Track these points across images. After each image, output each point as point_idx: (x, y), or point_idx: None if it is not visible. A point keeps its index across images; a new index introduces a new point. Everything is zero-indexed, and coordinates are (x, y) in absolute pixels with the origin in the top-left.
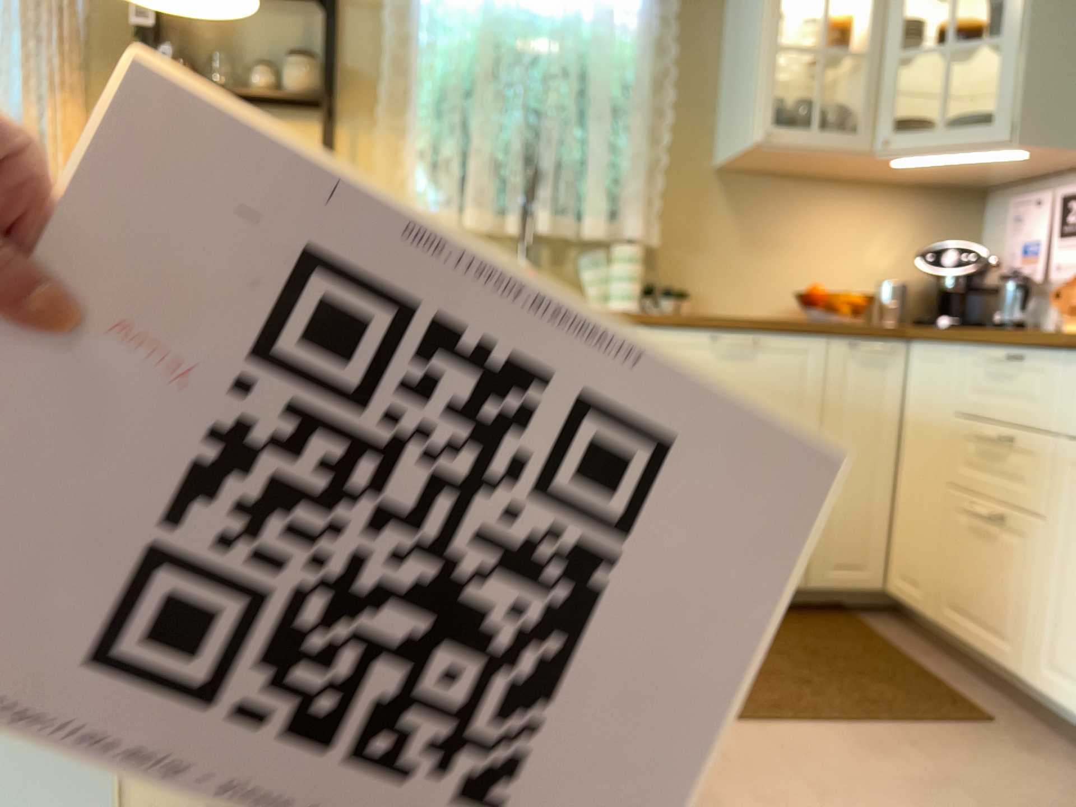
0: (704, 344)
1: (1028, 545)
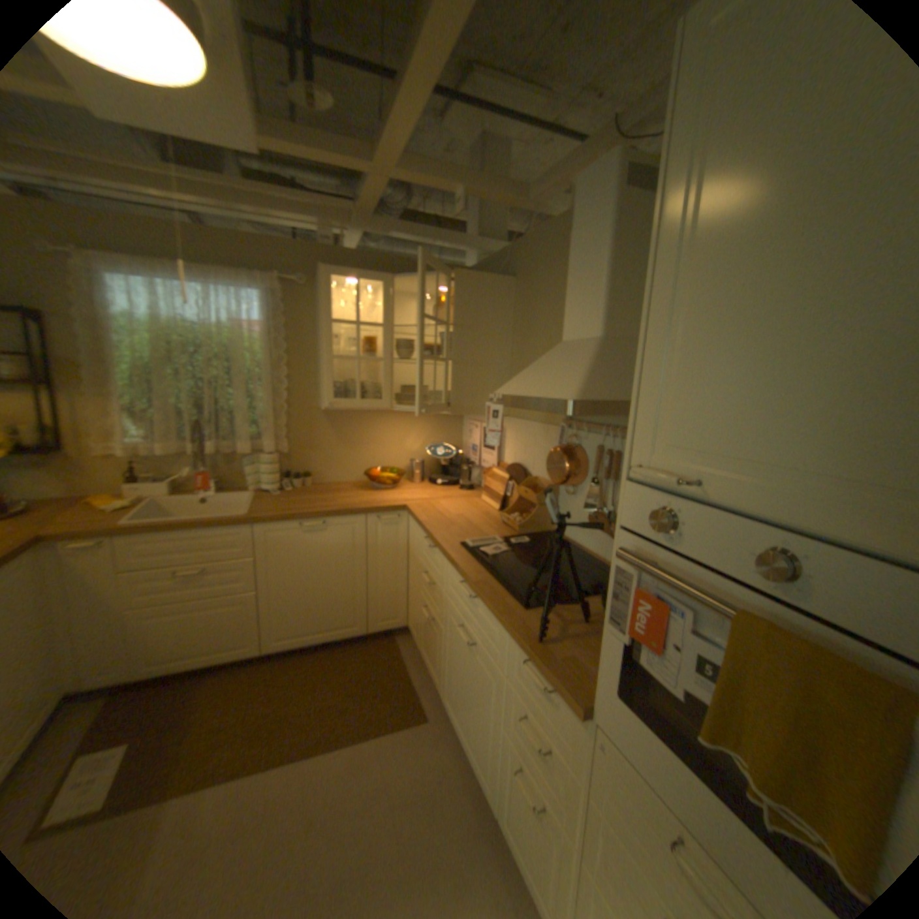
0: (296, 528)
1: (439, 636)
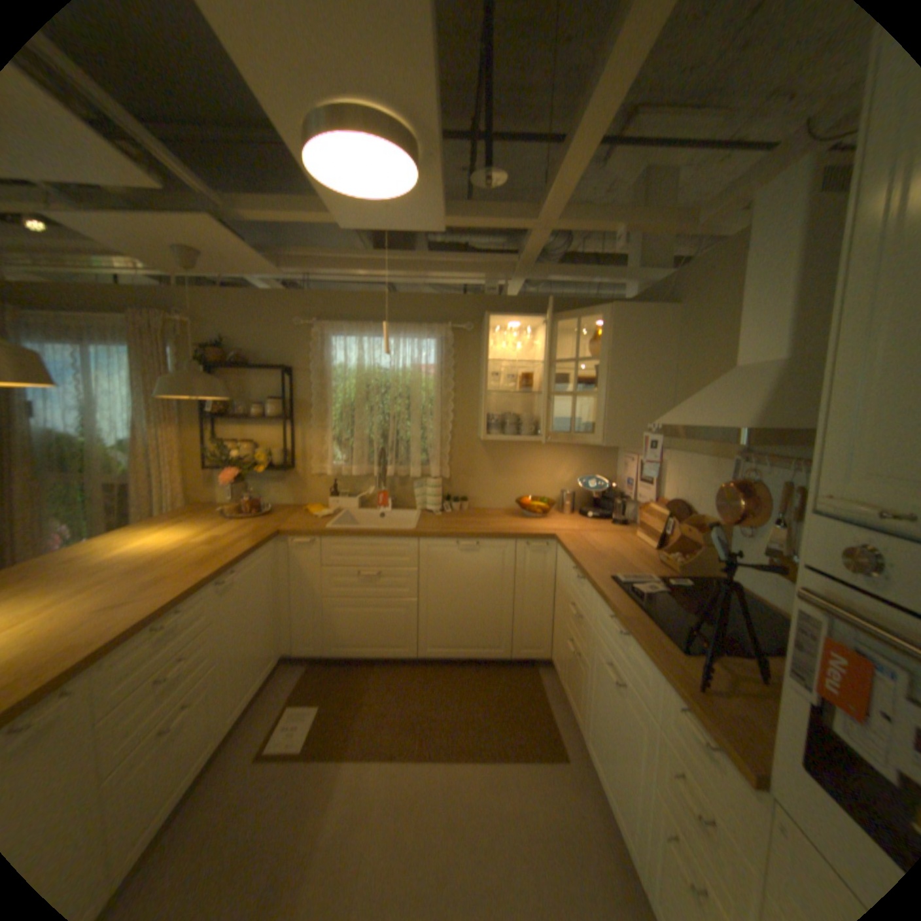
0: (453, 545)
1: (585, 673)
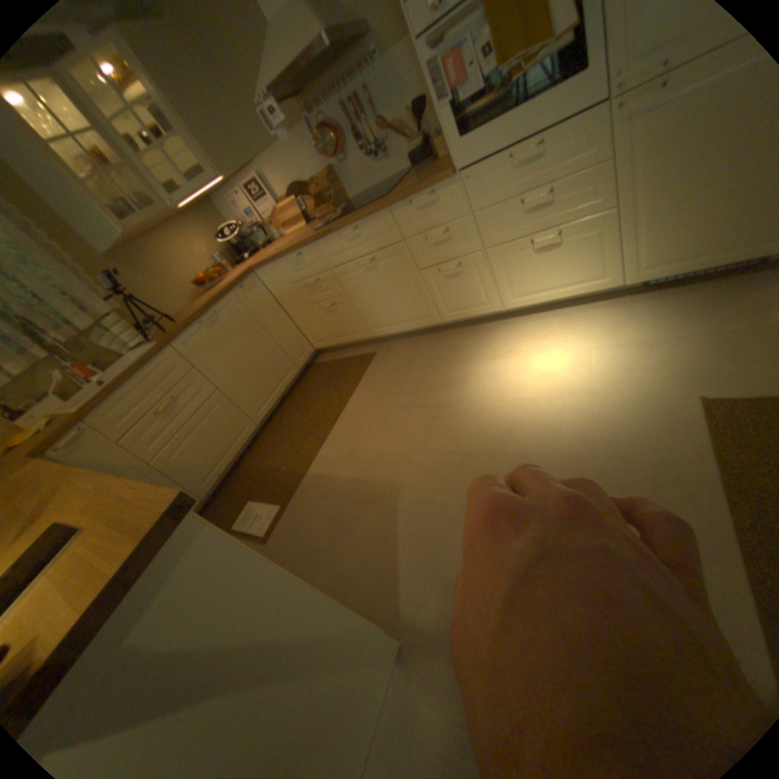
0: (199, 327)
1: (345, 303)
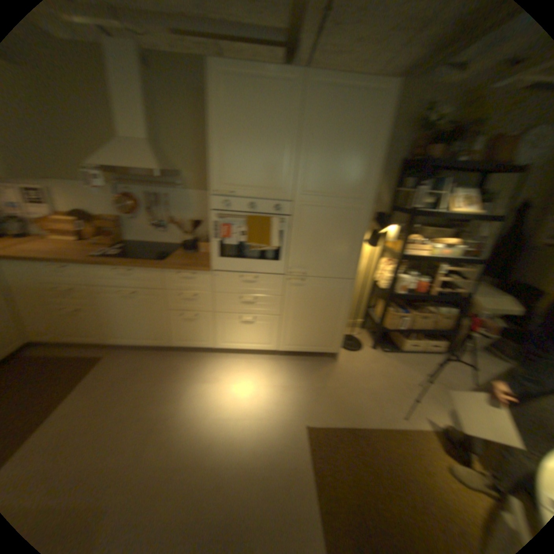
0: None
1: (93, 312)
